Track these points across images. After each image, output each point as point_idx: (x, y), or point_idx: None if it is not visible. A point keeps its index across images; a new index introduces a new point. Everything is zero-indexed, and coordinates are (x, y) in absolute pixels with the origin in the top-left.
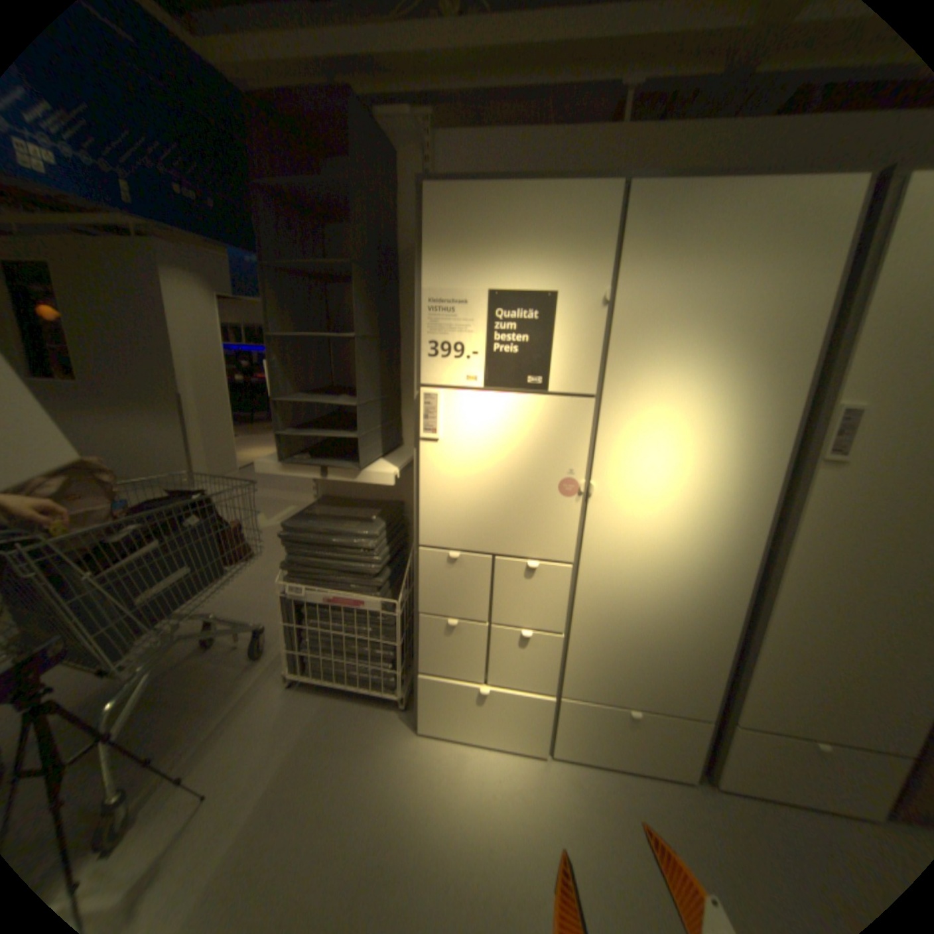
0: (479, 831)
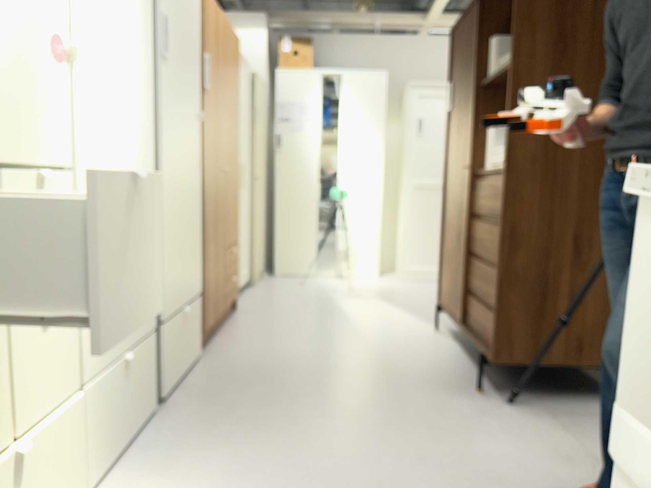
0: None
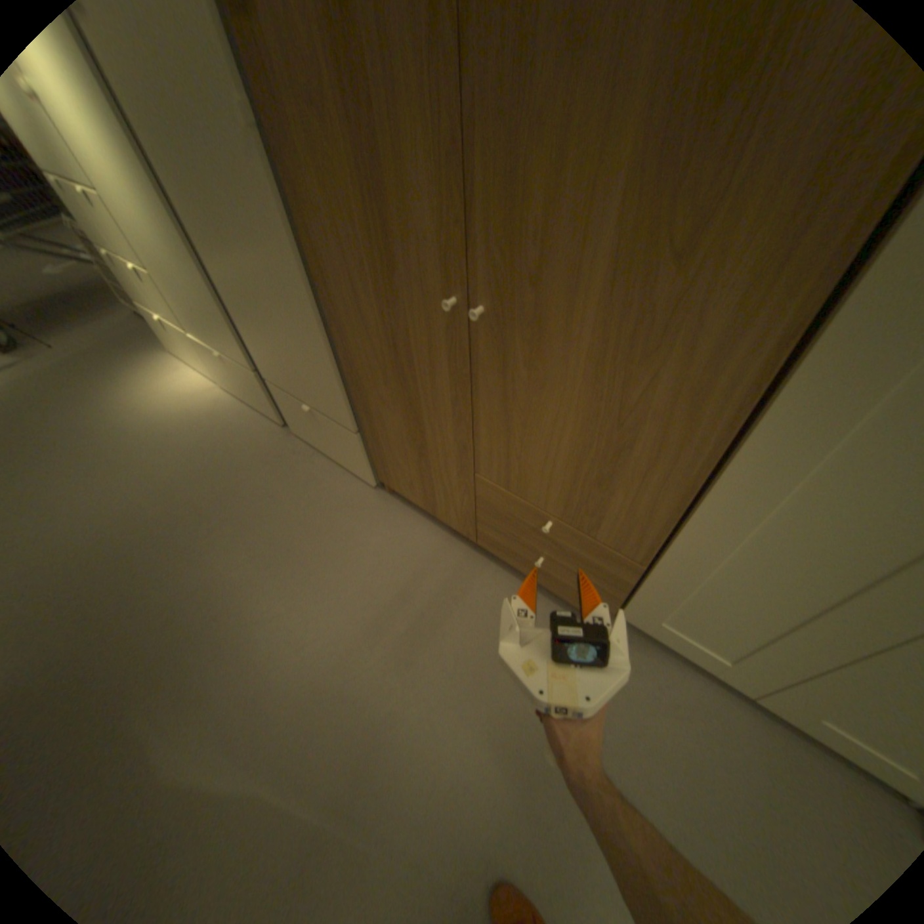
0: (144, 402)
